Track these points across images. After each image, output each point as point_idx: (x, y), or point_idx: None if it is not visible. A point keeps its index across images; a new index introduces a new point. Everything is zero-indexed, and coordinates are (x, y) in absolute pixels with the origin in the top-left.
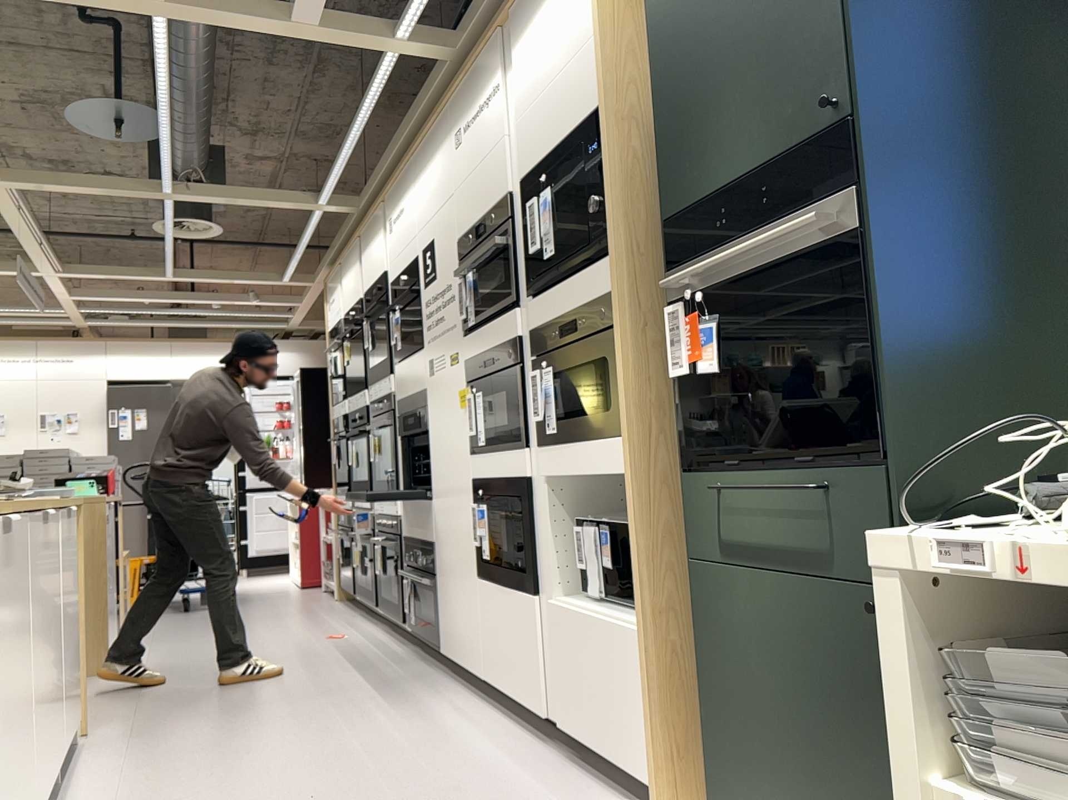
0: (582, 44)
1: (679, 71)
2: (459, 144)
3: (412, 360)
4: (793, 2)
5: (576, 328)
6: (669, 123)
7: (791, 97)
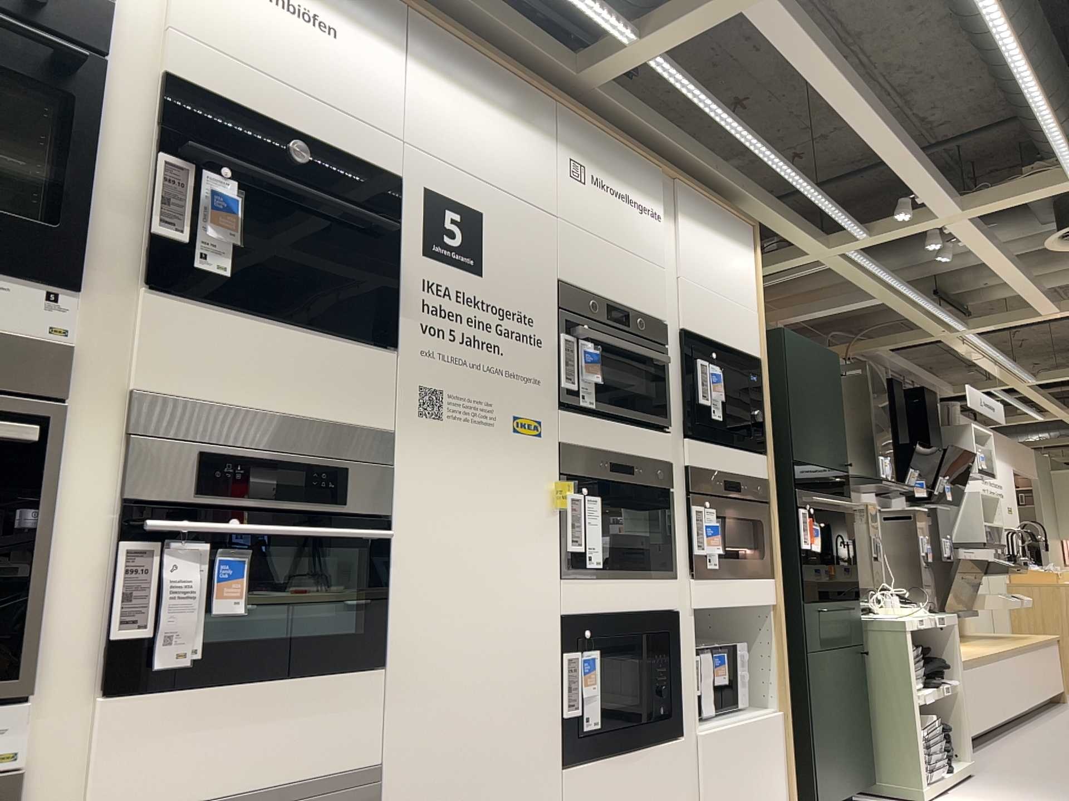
0: (744, 303)
1: (796, 391)
2: (579, 180)
3: (327, 345)
4: (831, 414)
5: (737, 488)
6: (793, 411)
7: (831, 448)
